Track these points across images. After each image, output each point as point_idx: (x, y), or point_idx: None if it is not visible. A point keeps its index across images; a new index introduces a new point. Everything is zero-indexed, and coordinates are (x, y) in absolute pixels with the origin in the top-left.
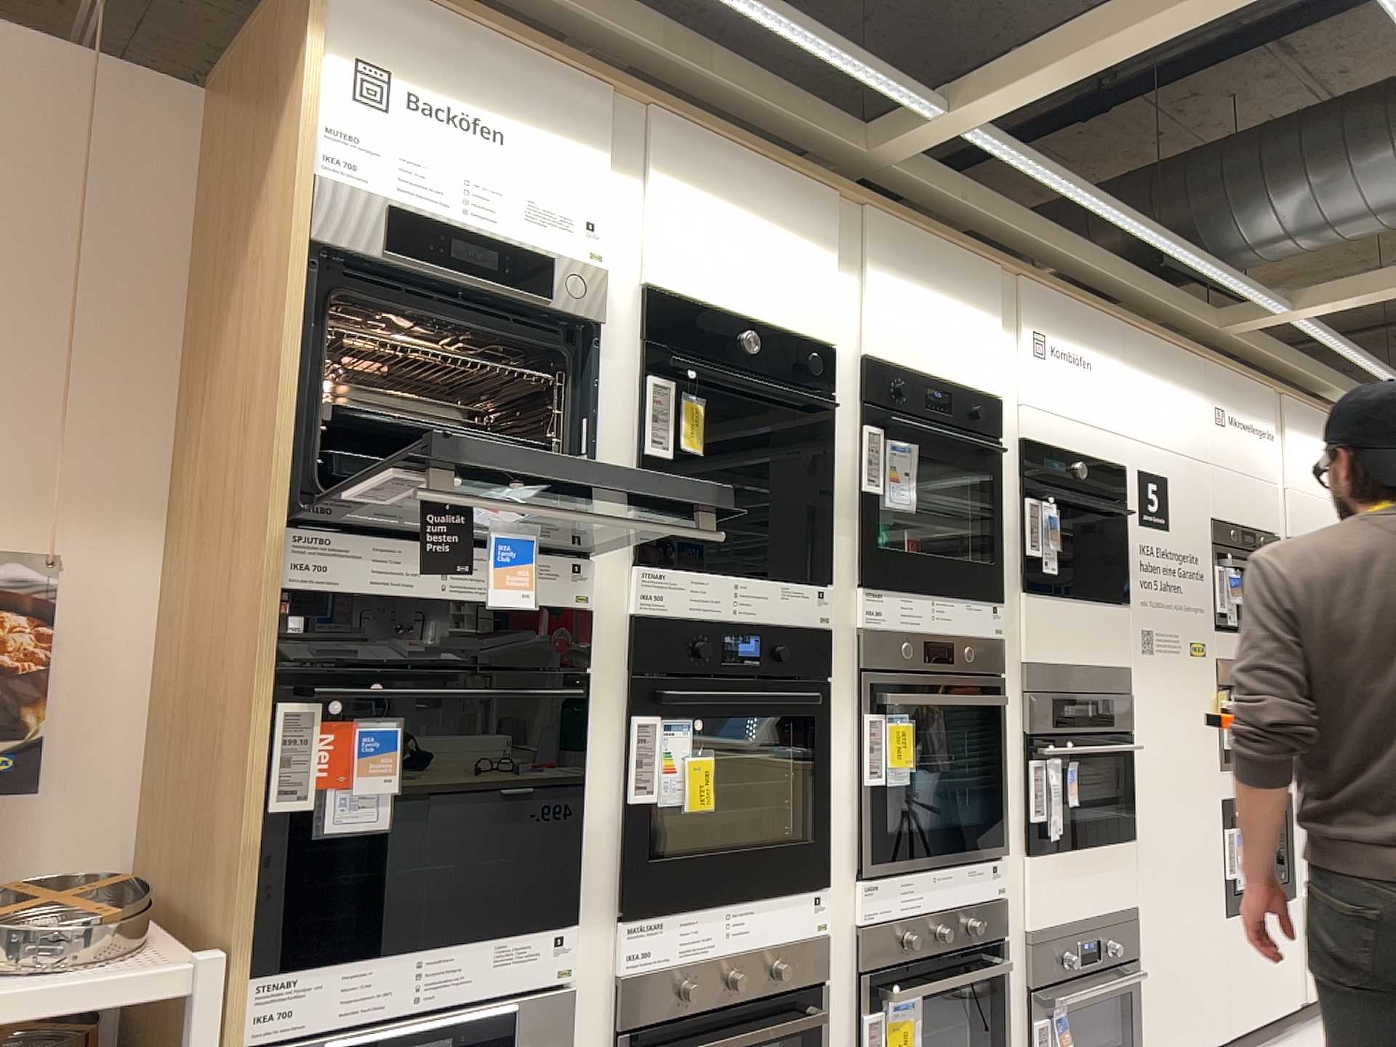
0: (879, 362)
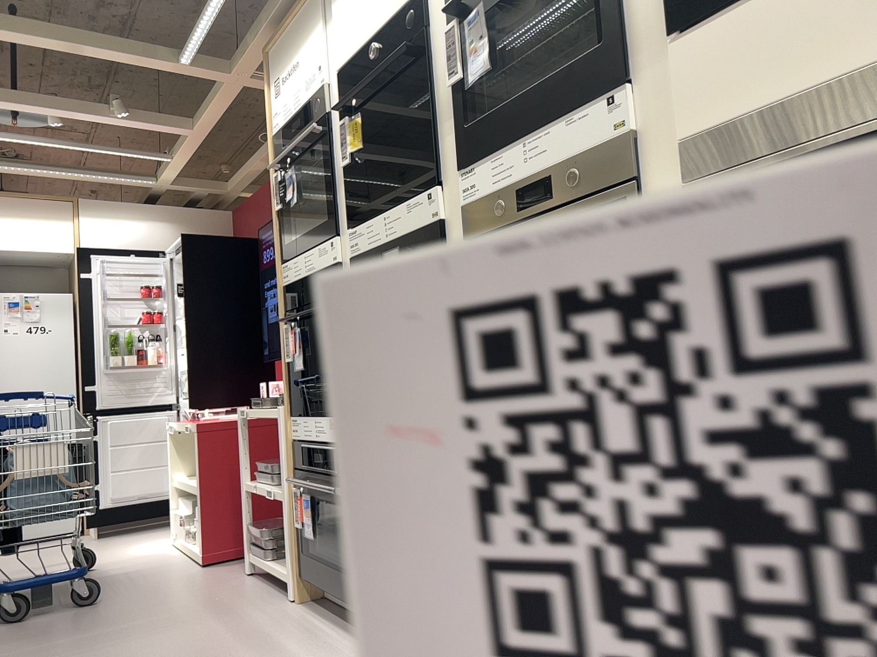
0: None
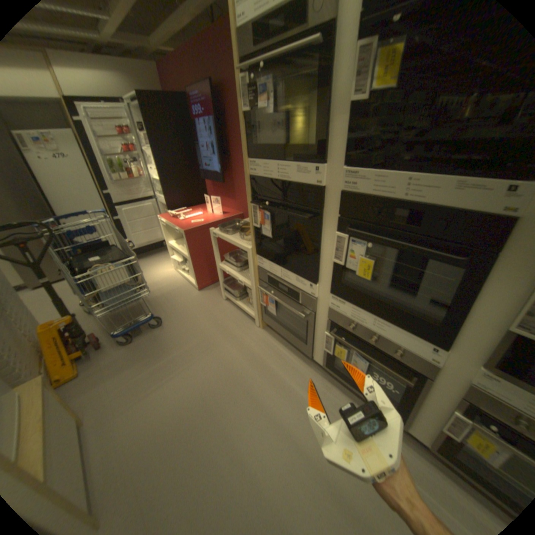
0: None
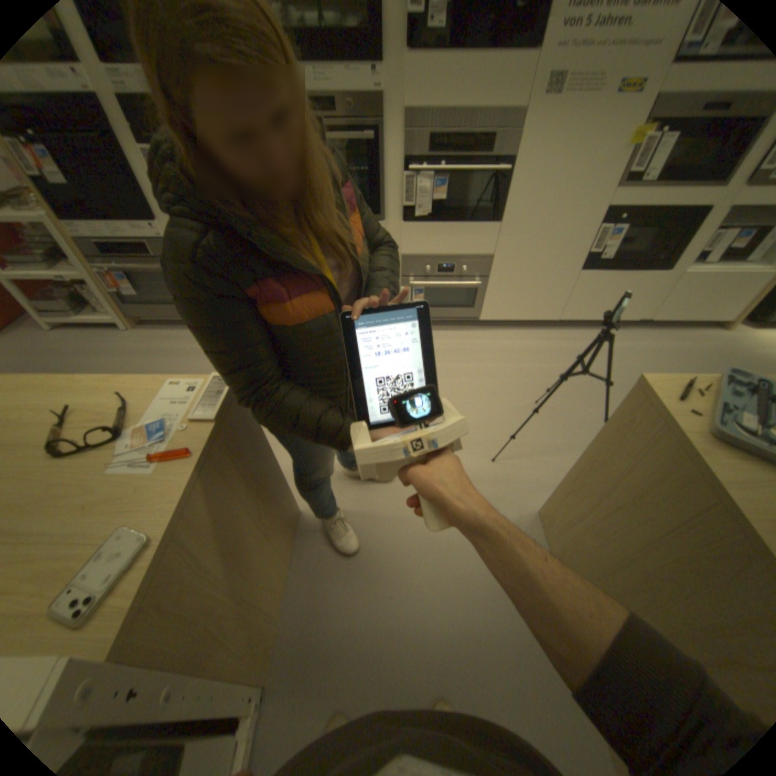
0: None
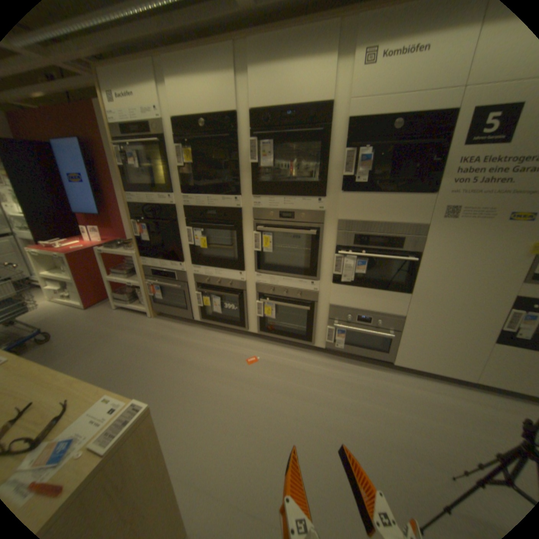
0: (259, 106)
